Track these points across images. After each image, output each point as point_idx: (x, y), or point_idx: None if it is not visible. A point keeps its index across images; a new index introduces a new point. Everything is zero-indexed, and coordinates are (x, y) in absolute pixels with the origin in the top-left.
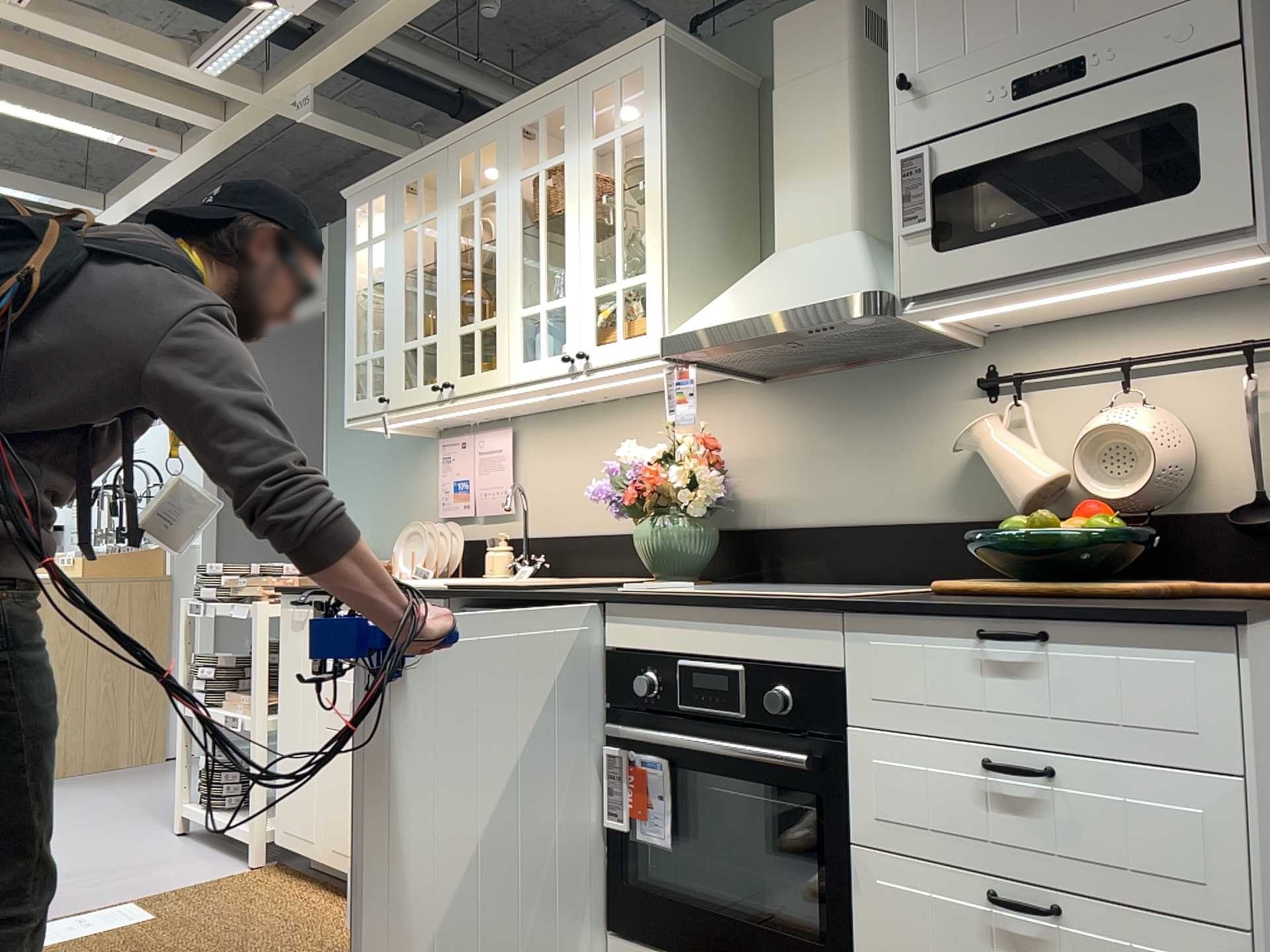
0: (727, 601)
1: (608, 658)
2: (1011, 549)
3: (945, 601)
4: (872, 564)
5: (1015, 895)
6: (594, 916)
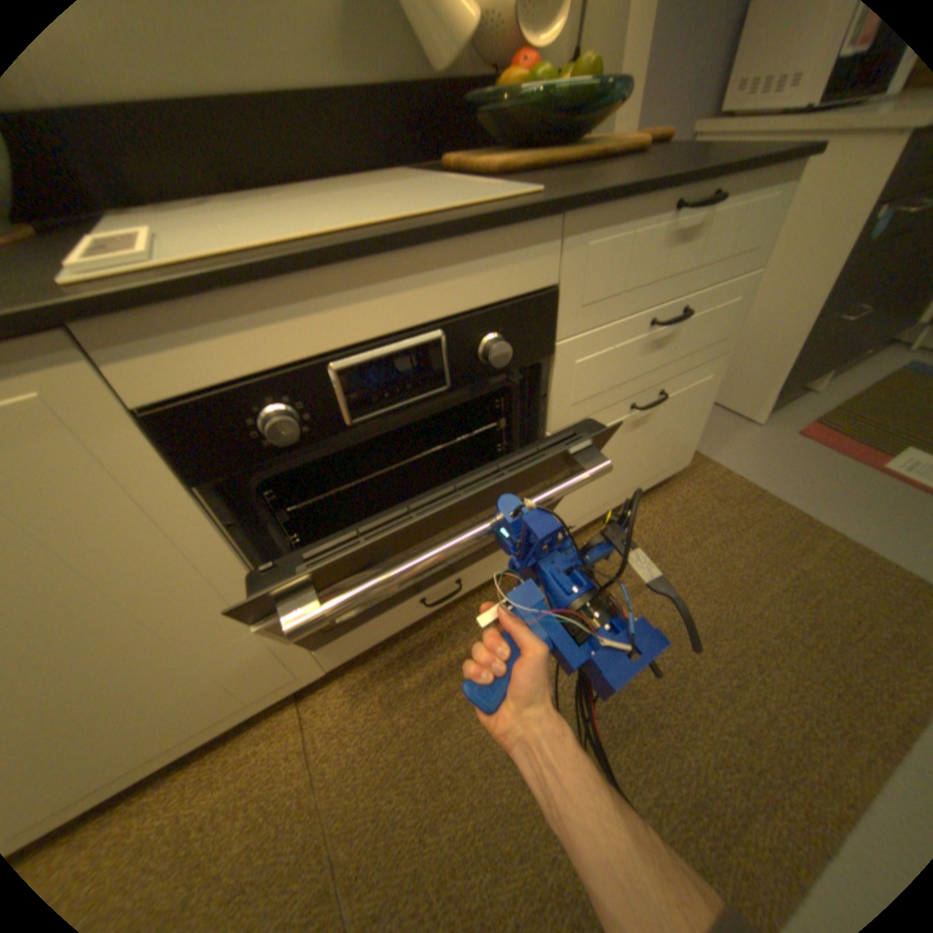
0: (409, 232)
1: (141, 420)
2: (531, 110)
3: (641, 172)
4: (266, 155)
5: (643, 398)
6: (287, 657)
